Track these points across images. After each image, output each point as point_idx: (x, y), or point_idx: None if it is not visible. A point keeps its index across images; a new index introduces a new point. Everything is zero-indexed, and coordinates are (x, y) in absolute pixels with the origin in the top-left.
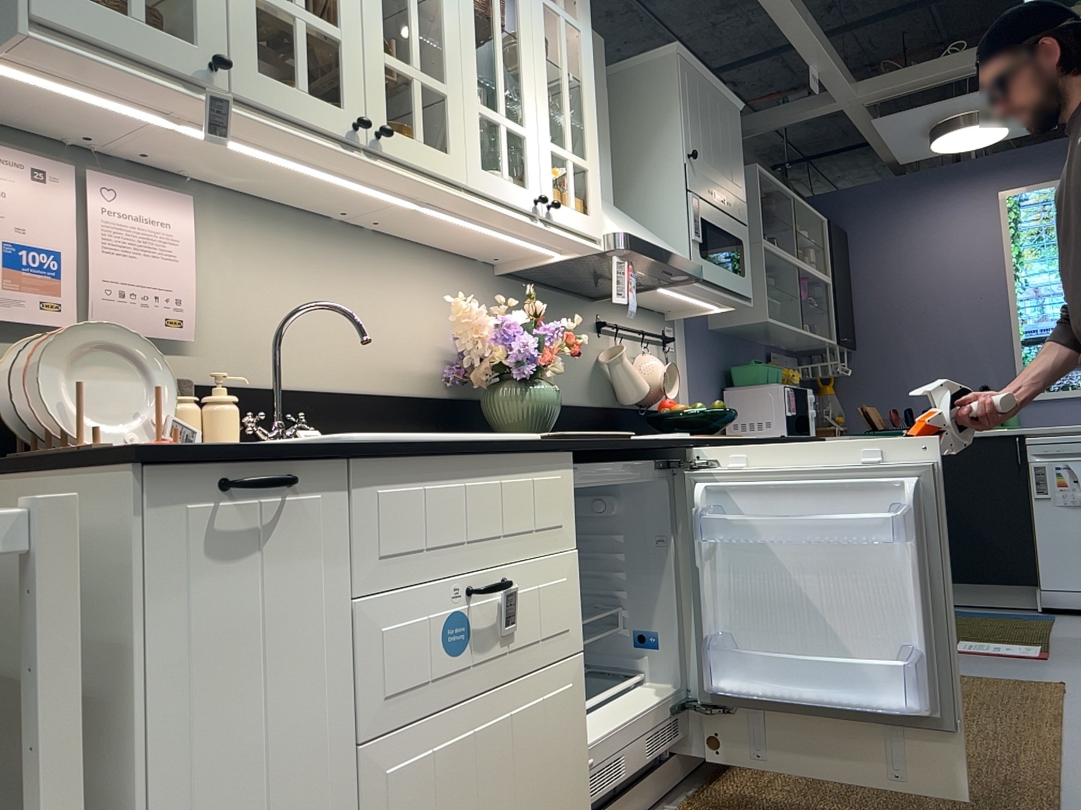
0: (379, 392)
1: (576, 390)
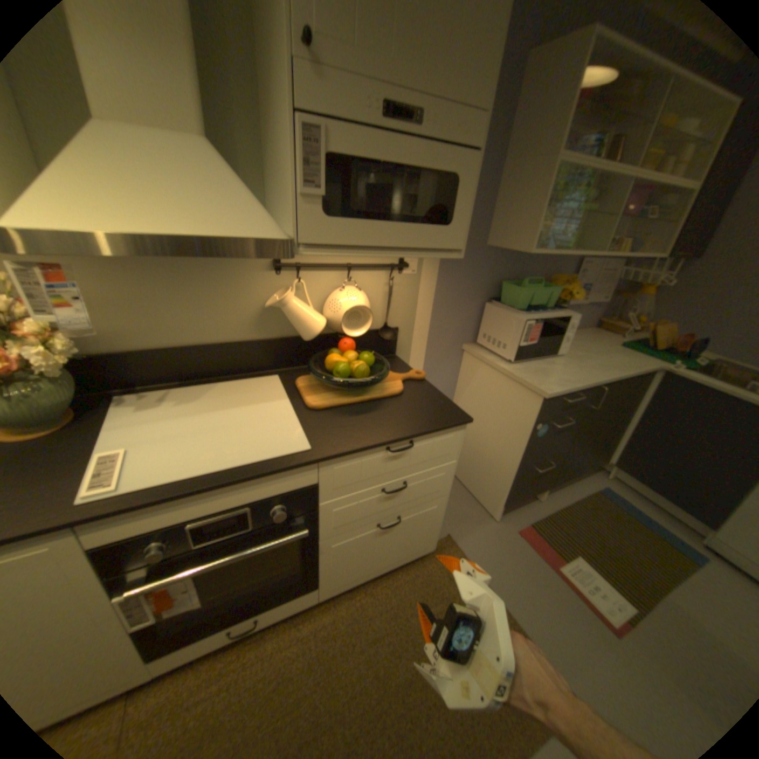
0: None
1: (230, 329)
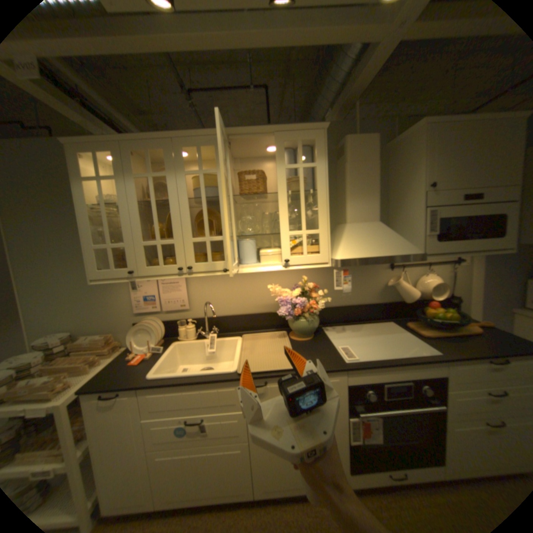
0: (254, 312)
1: (369, 298)
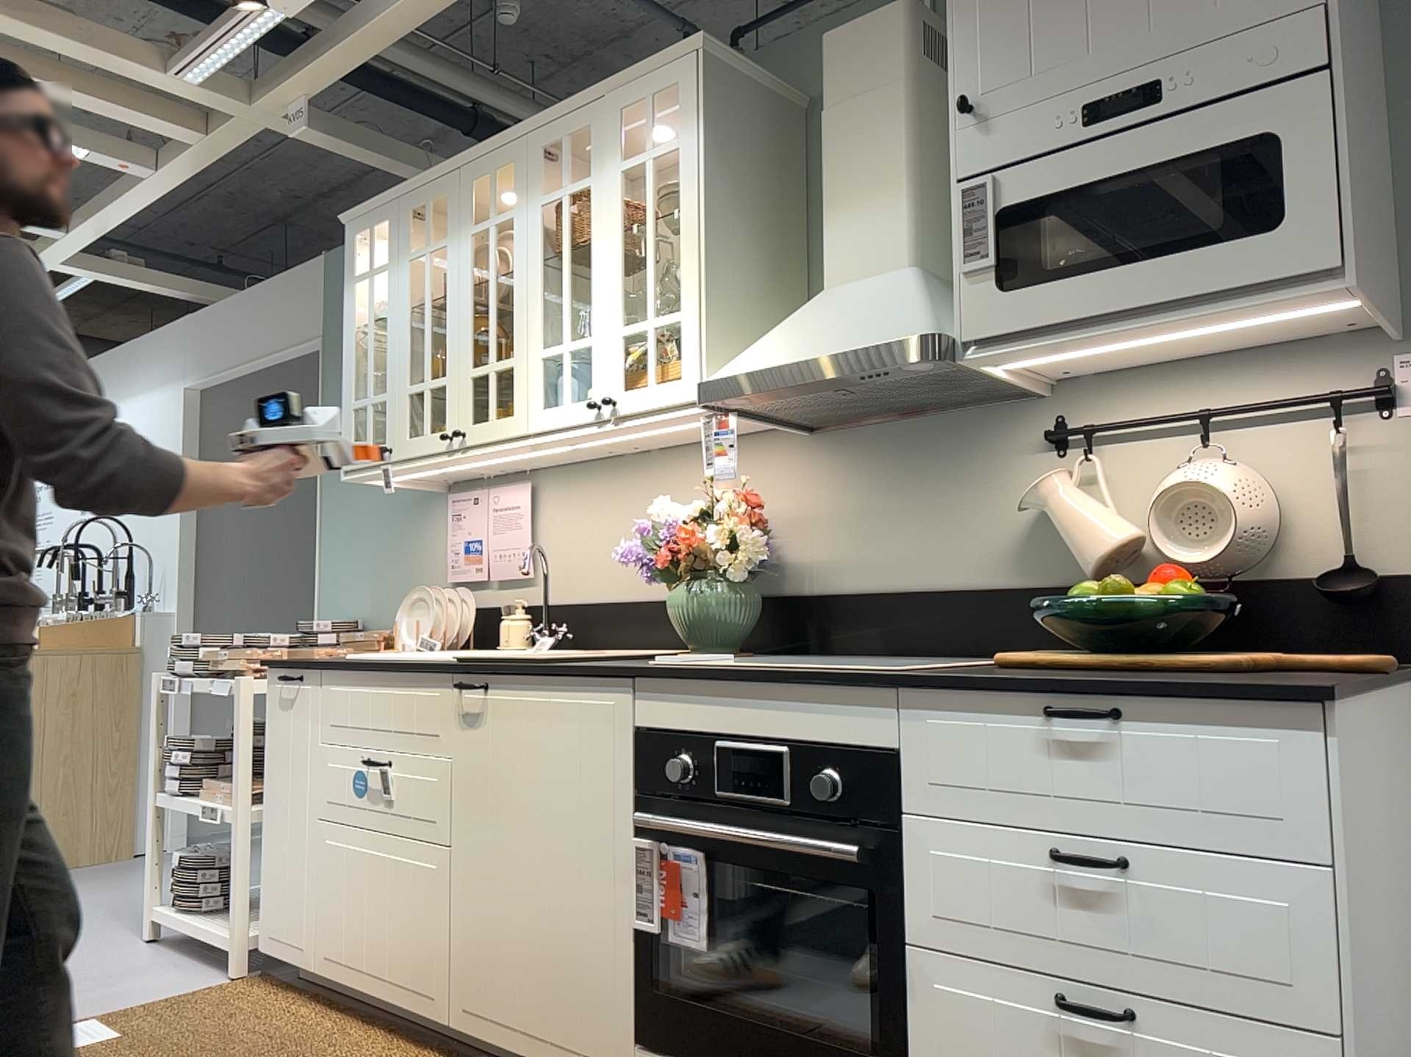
0: (655, 598)
1: (974, 564)
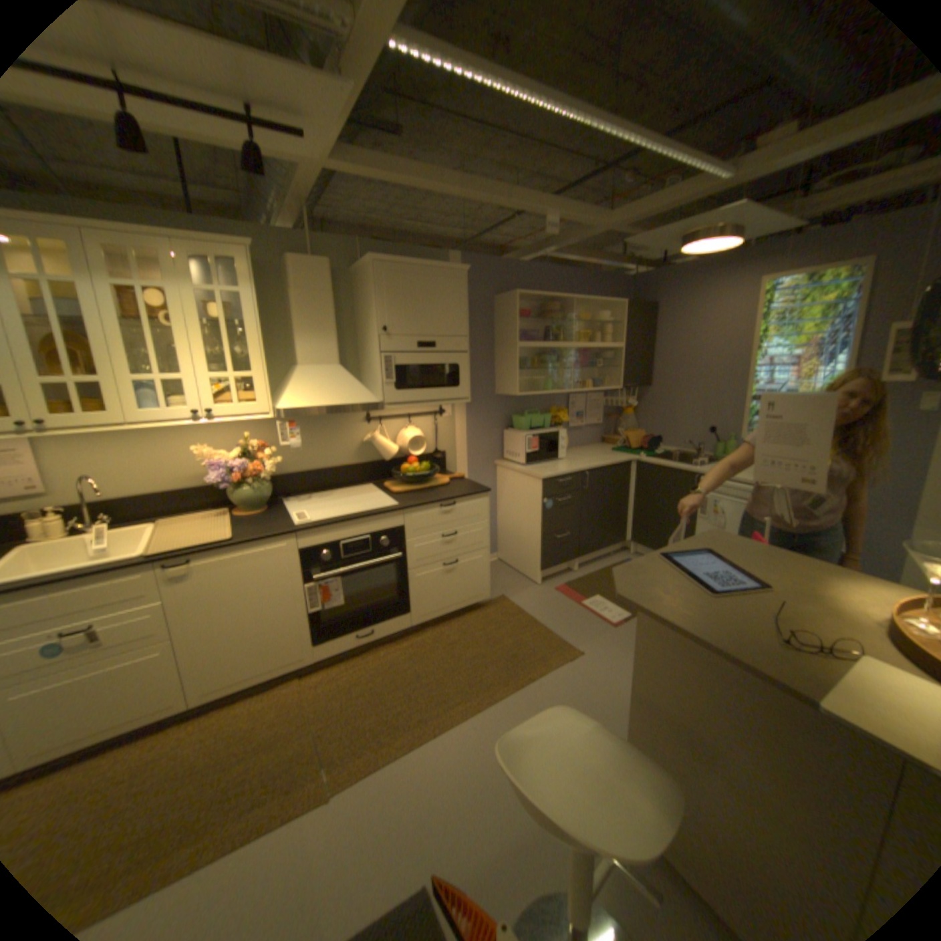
0: (175, 489)
1: (343, 458)
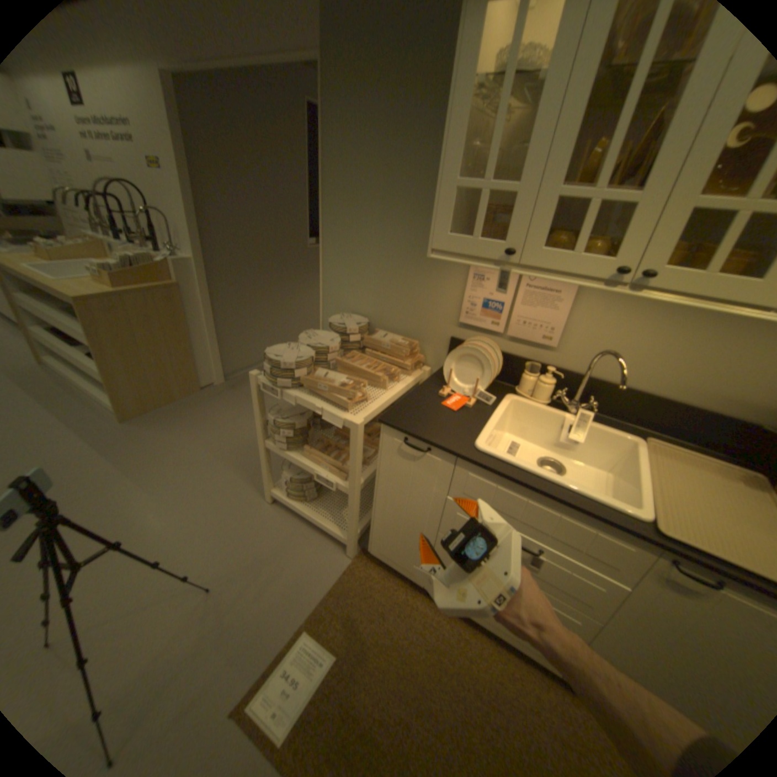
0: (697, 404)
1: None
